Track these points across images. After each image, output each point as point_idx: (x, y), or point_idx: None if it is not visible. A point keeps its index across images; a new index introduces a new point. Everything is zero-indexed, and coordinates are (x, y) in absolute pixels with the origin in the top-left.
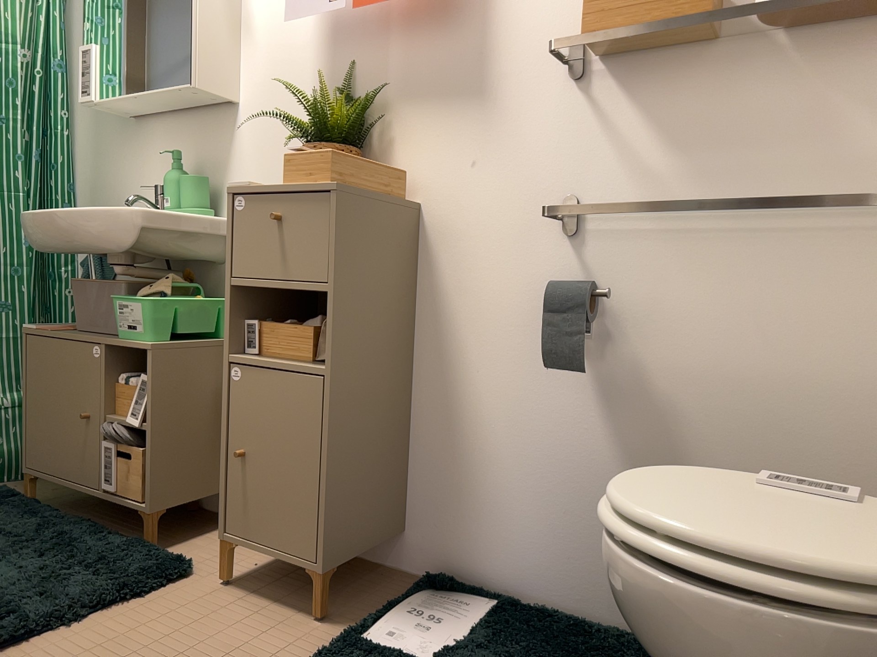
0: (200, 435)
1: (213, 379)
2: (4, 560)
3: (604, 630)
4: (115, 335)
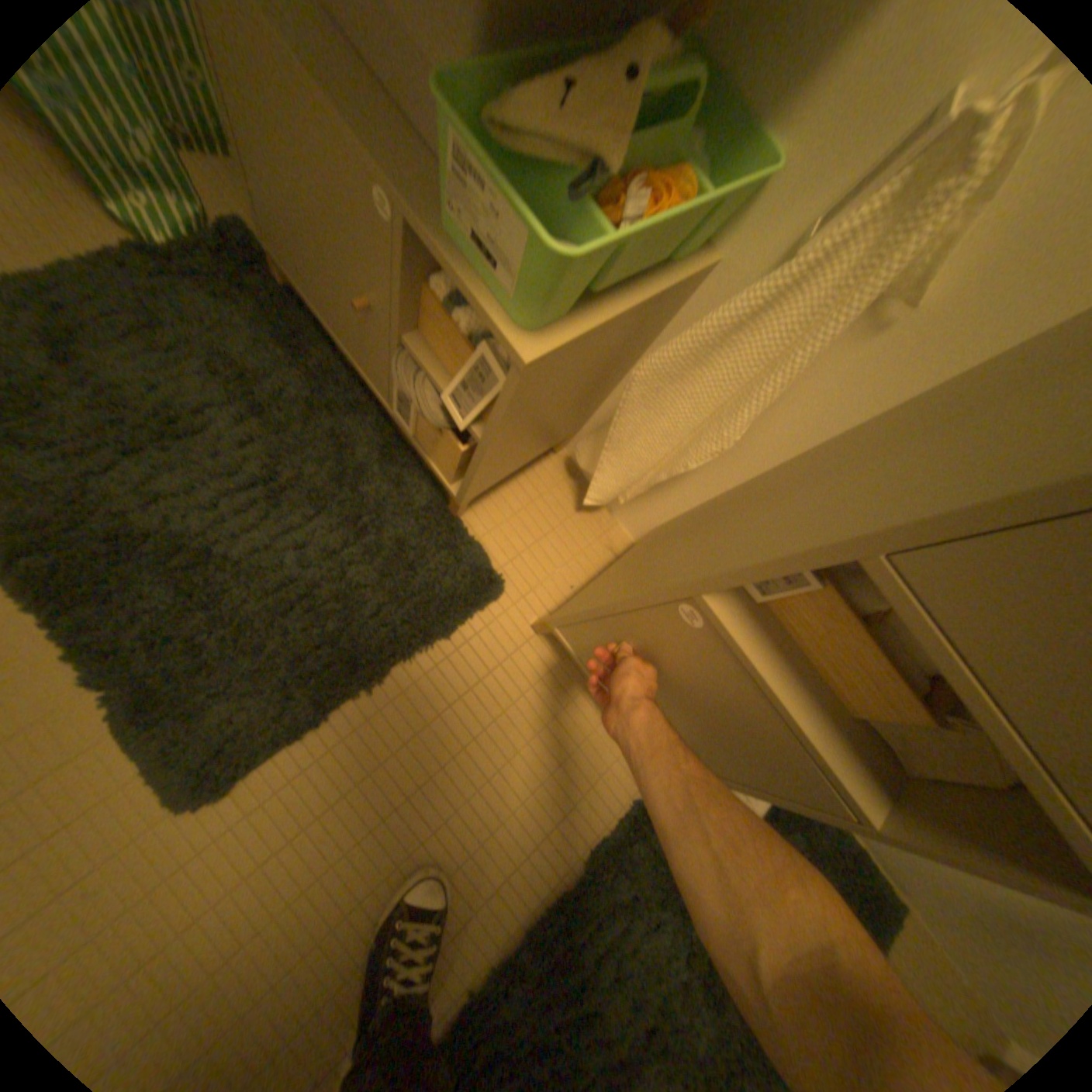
0: (558, 419)
1: (618, 350)
2: (275, 511)
3: (864, 857)
4: (433, 161)
